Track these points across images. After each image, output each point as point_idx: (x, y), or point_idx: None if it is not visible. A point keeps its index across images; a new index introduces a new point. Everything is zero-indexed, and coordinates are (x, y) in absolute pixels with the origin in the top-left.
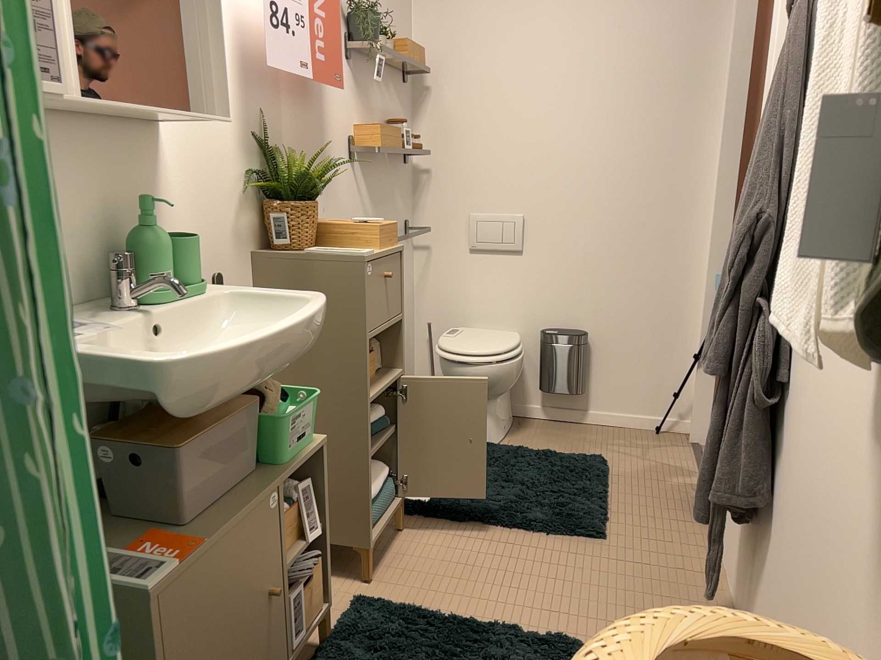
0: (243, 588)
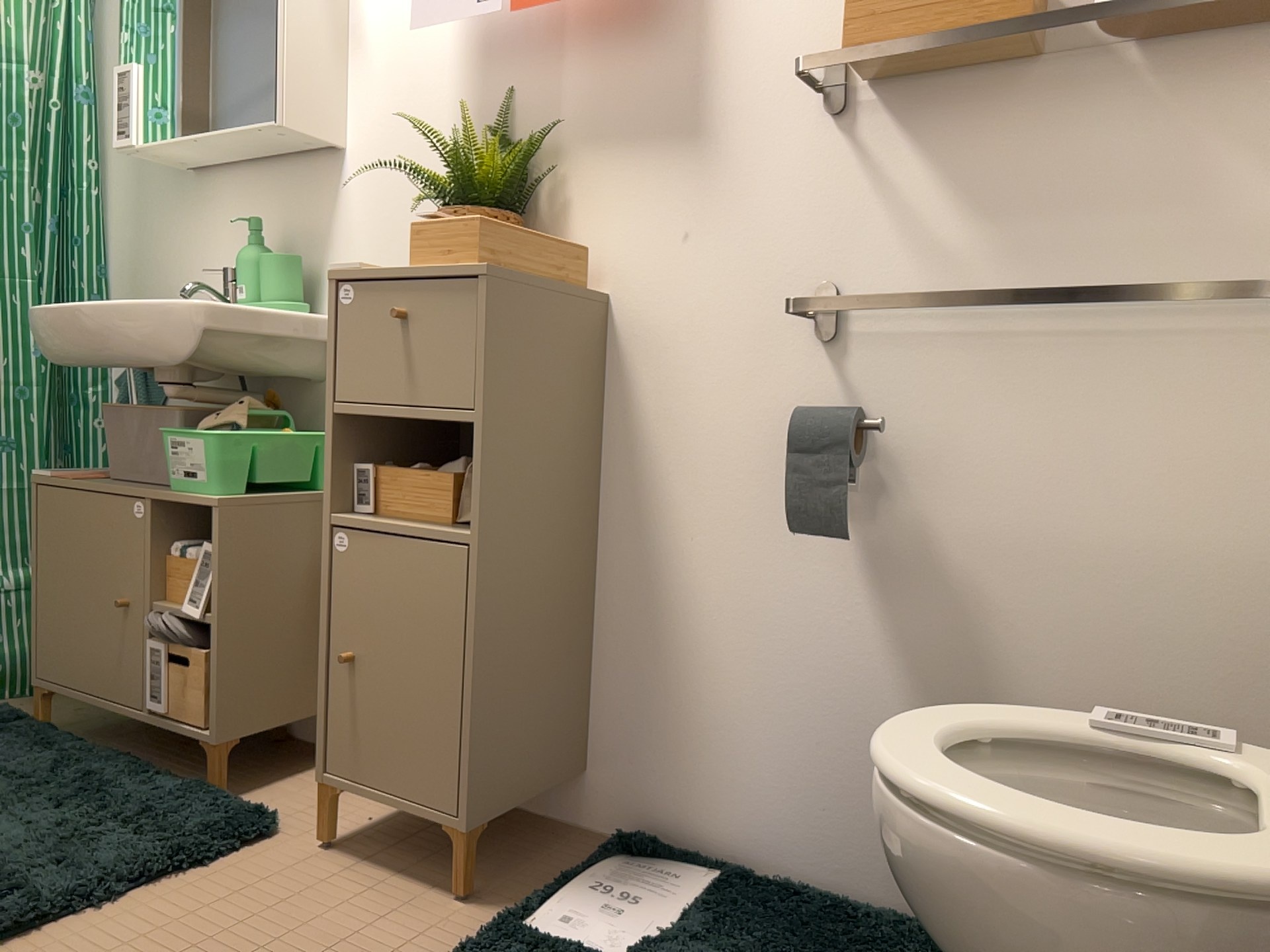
0: (90, 564)
